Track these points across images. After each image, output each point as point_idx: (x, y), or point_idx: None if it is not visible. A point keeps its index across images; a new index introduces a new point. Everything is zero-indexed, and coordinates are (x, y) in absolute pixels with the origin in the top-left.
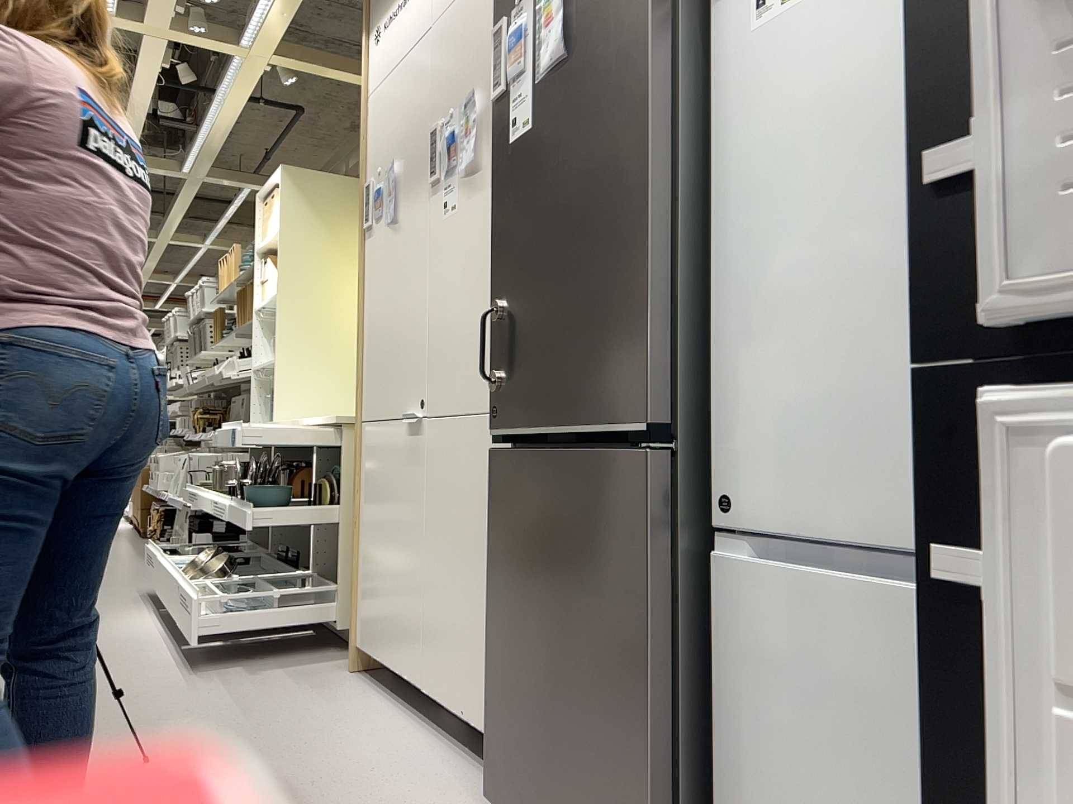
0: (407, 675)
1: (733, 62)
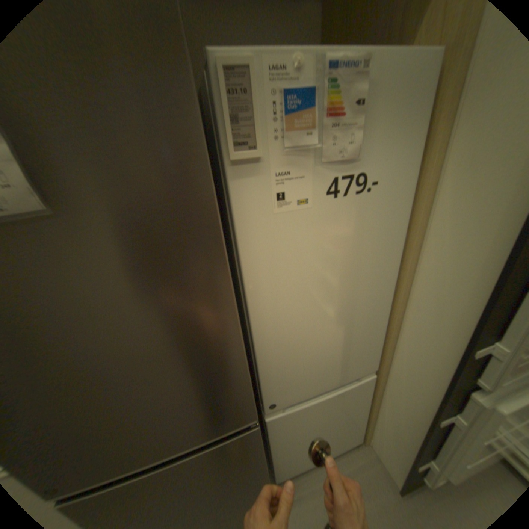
0: None
1: (254, 228)
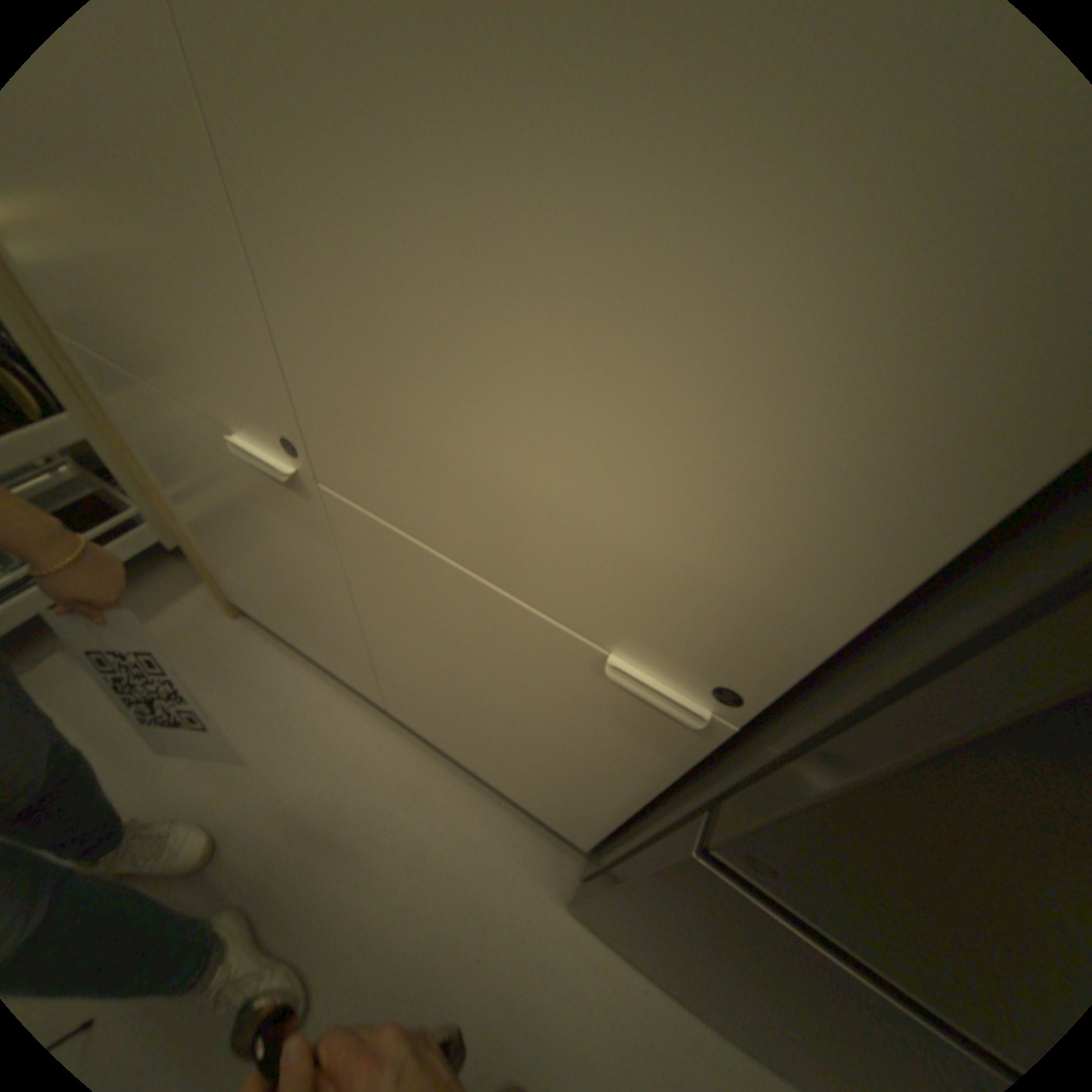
0: (353, 683)
1: None
